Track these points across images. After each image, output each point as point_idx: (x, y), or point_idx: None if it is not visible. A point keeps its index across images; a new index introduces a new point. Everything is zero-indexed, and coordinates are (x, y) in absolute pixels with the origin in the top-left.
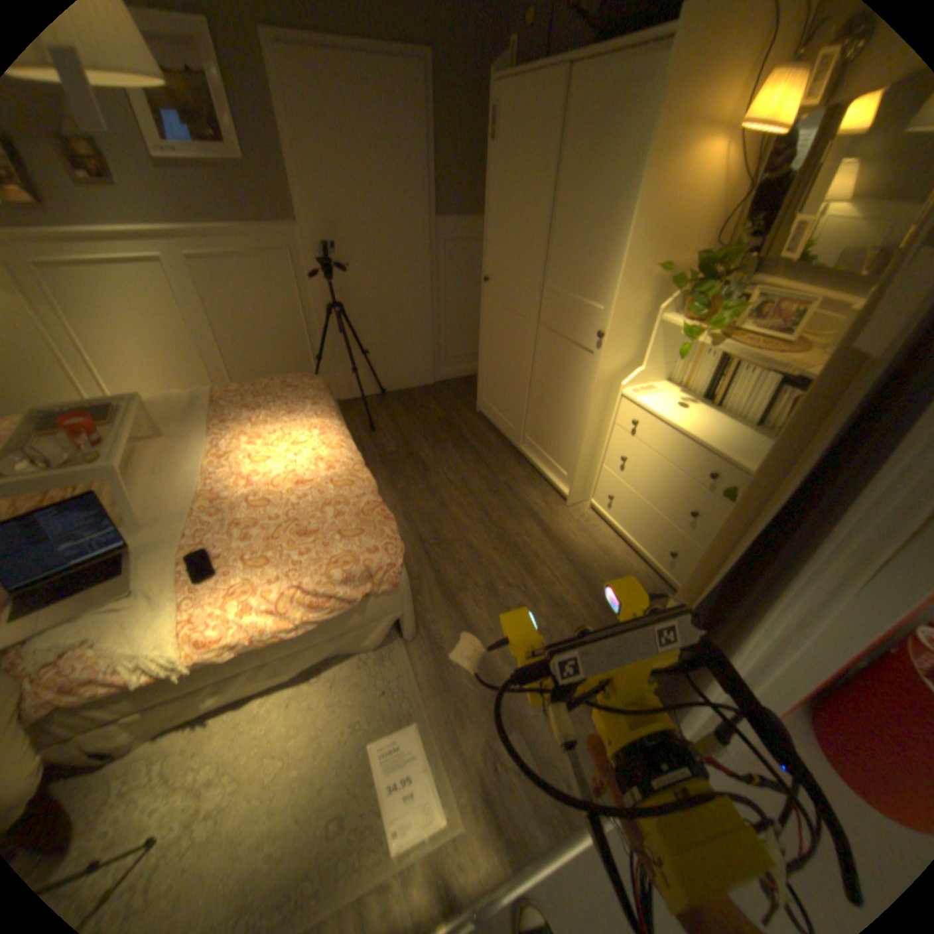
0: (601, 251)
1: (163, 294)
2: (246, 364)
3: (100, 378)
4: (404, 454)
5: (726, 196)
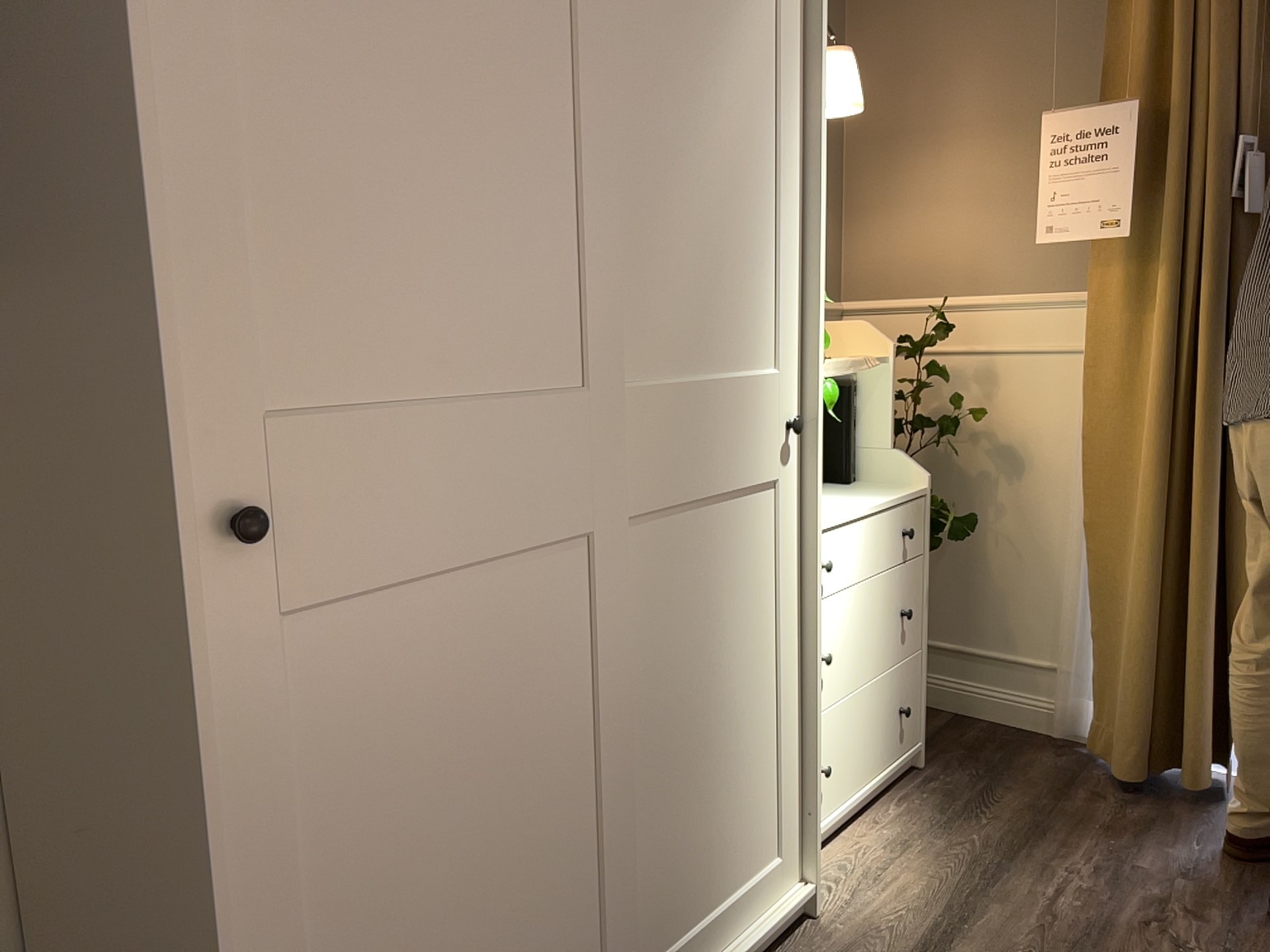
0: (749, 247)
1: None
2: None
3: None
4: None
5: None
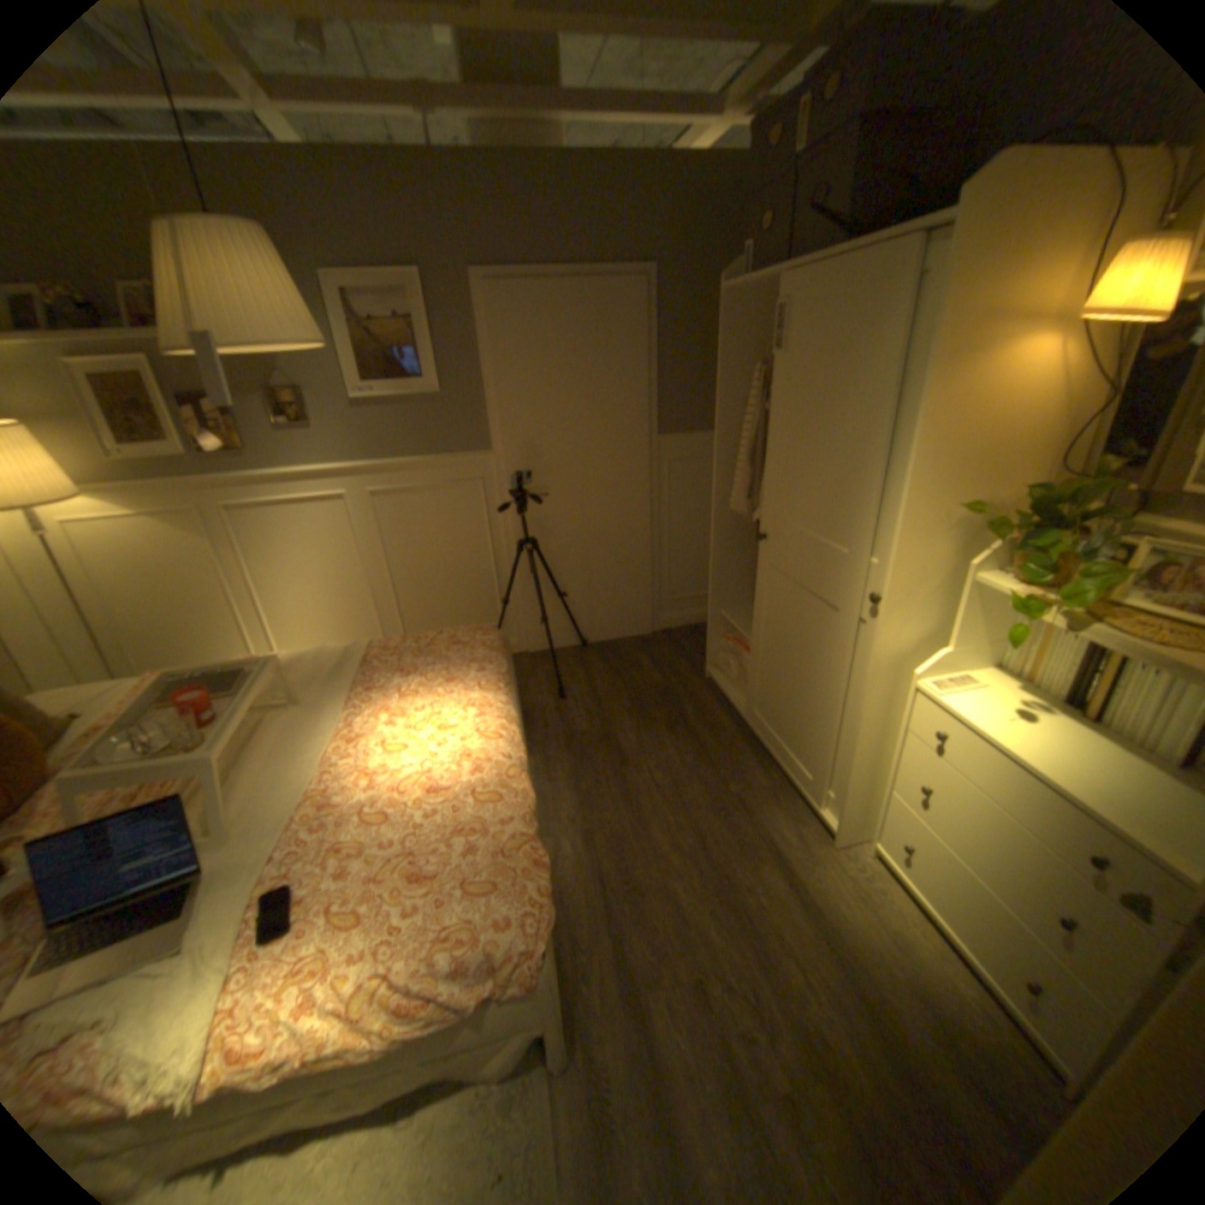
0: (870, 484)
1: (342, 531)
2: (422, 607)
3: (265, 621)
4: (598, 735)
5: (1071, 406)
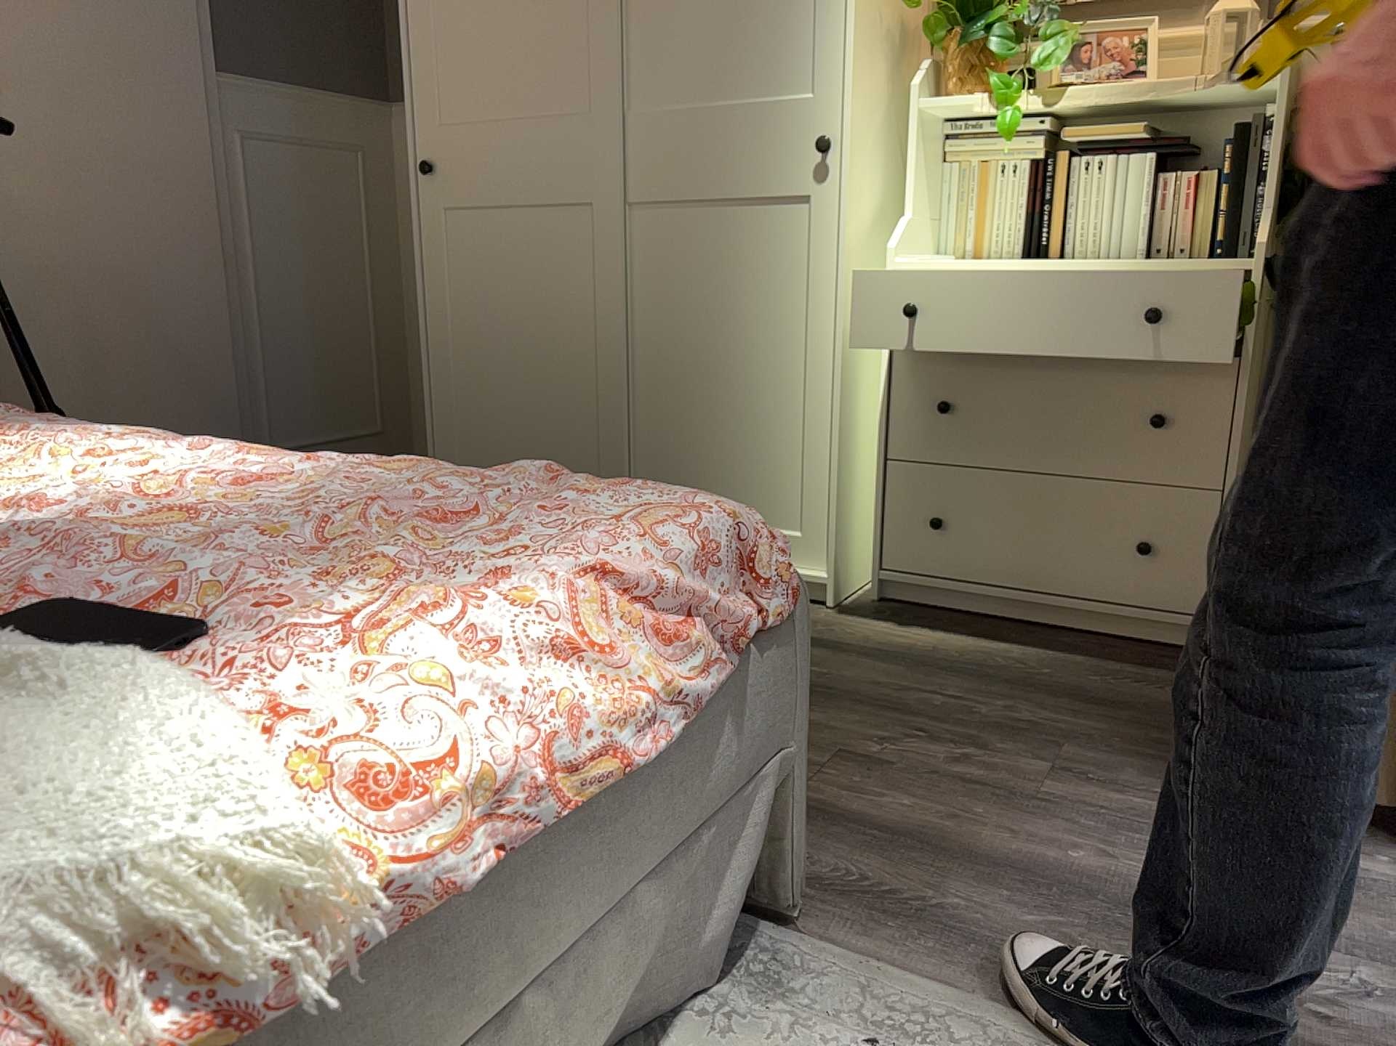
0: None
1: None
2: None
3: None
4: None
5: None
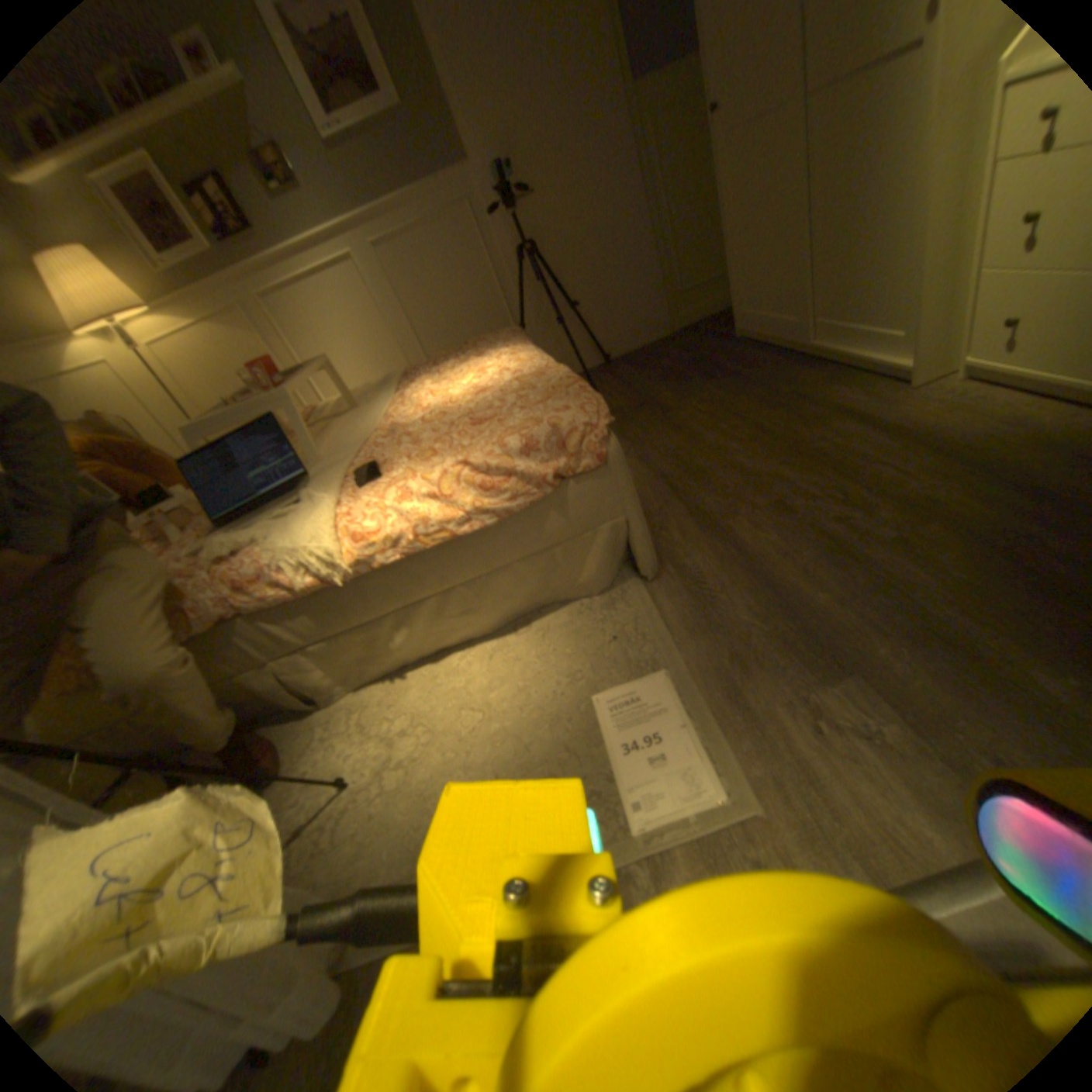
0: None
1: (363, 294)
2: None
3: None
4: (638, 404)
5: None
